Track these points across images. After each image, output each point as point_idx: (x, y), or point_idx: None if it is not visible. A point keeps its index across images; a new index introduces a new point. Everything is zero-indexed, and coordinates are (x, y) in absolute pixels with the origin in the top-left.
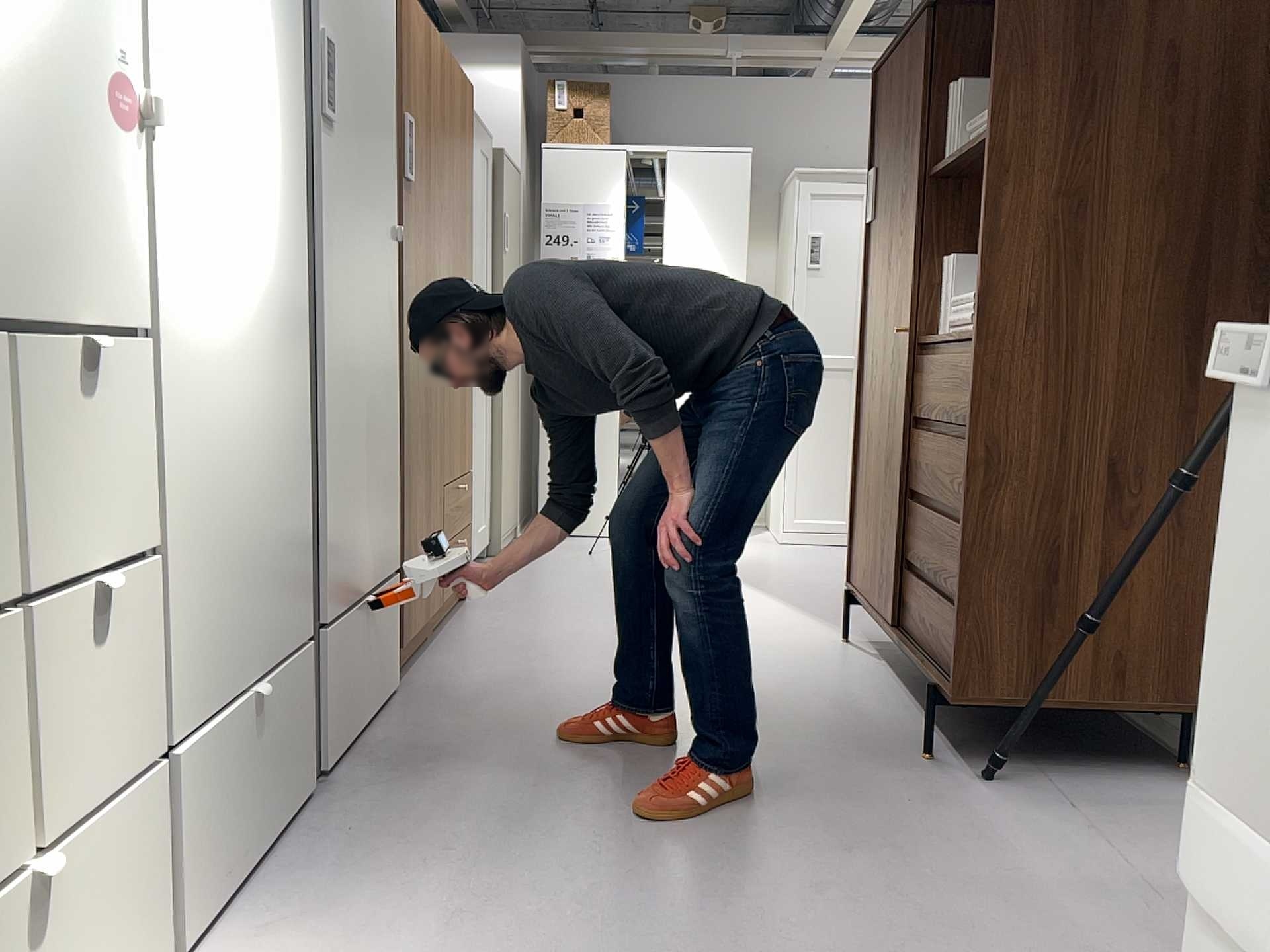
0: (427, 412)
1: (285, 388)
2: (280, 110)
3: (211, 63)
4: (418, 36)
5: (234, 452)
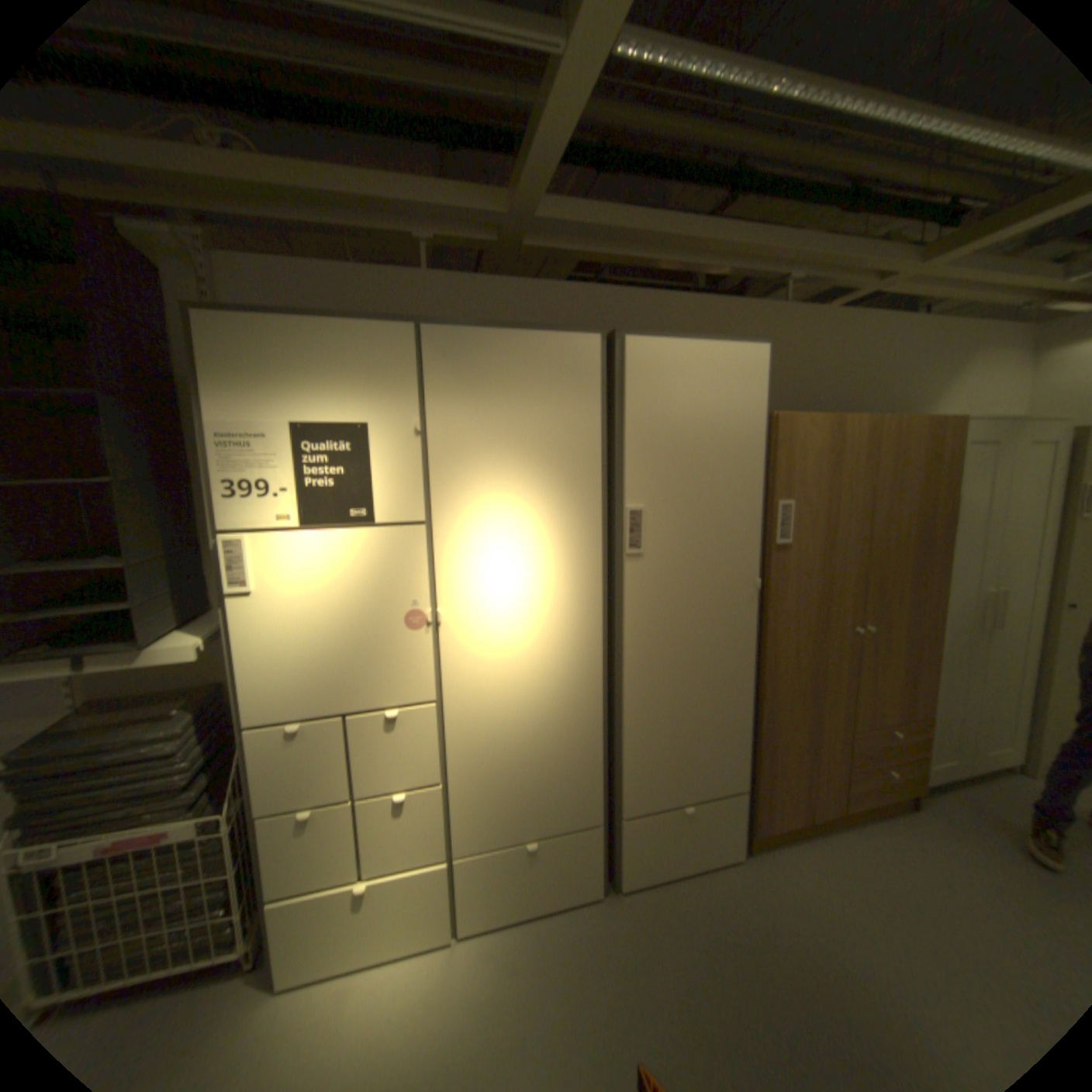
0: (821, 689)
1: (576, 705)
2: (575, 569)
3: (498, 575)
4: (815, 436)
5: (518, 740)
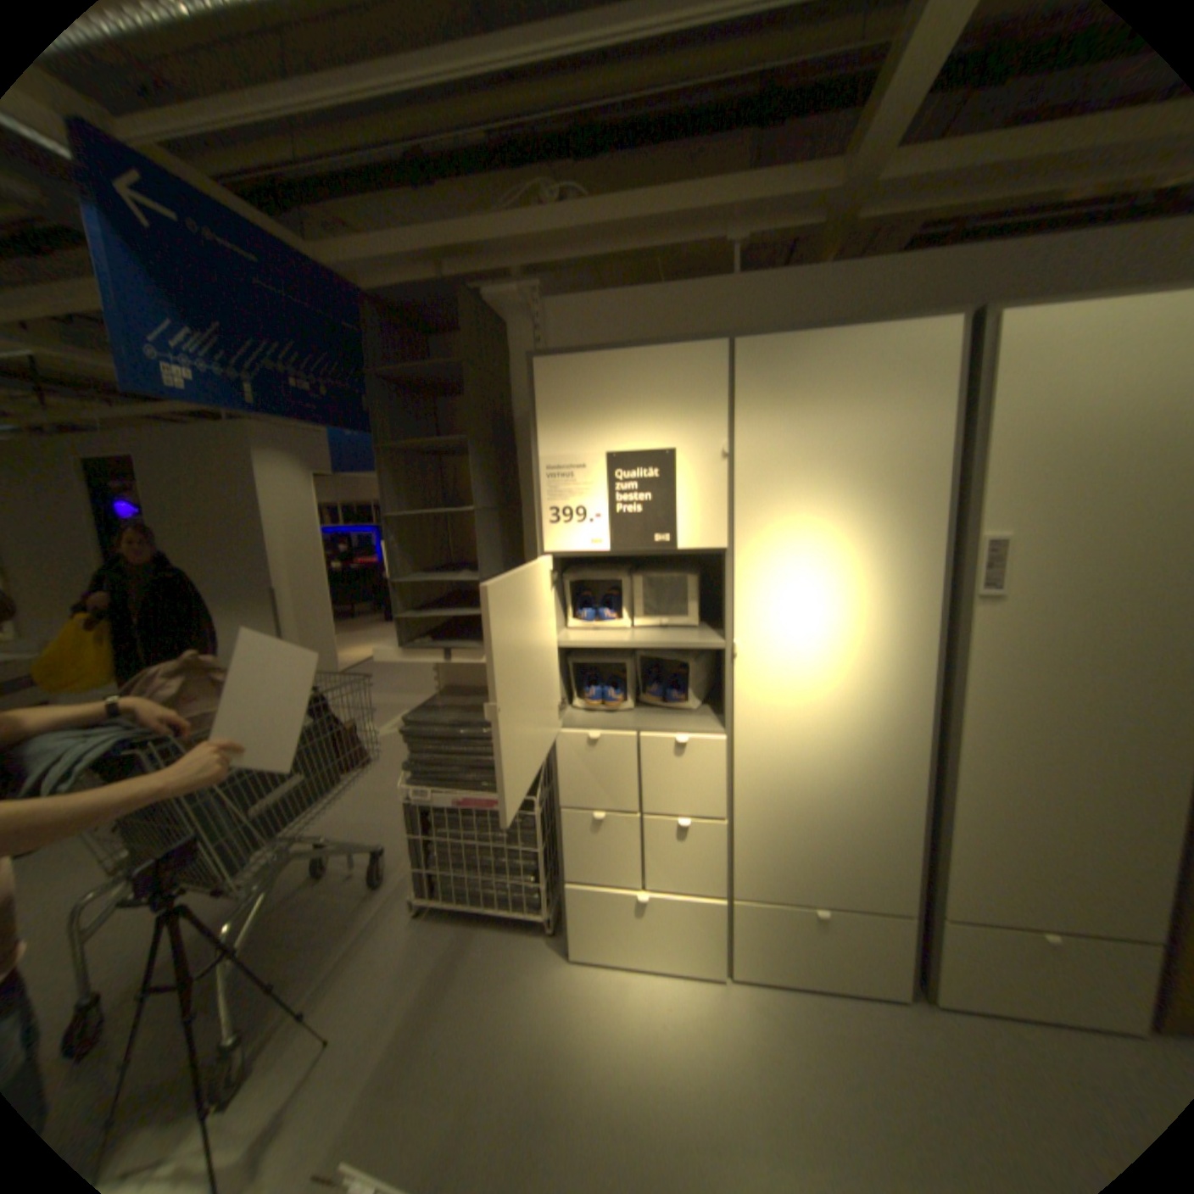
0: None
1: (893, 770)
2: (903, 609)
3: (805, 610)
4: None
5: (816, 795)
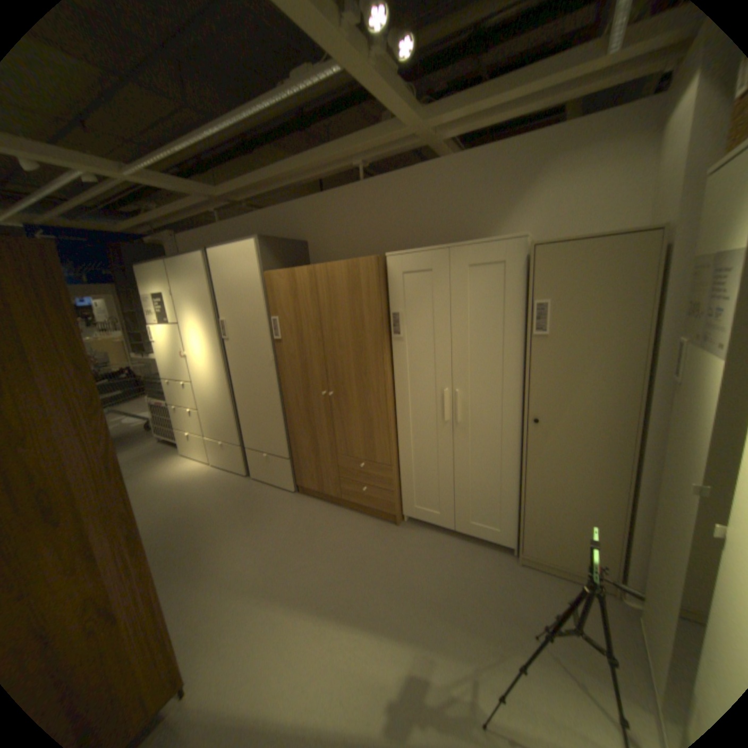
0: (312, 420)
1: (222, 396)
2: (212, 344)
3: (195, 343)
4: (281, 283)
5: (211, 403)
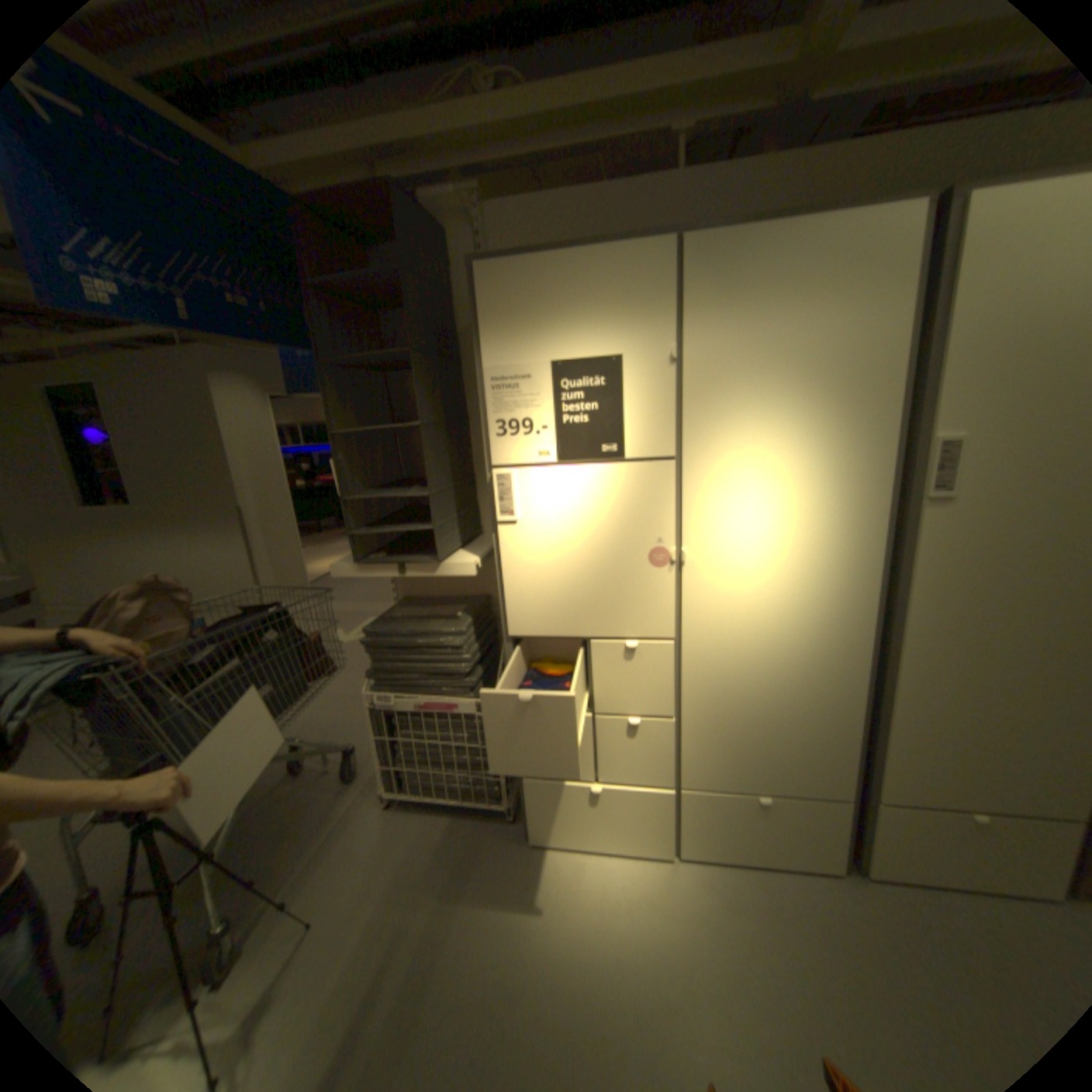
0: None
1: (835, 668)
2: (851, 513)
3: (752, 516)
4: None
5: (760, 693)
